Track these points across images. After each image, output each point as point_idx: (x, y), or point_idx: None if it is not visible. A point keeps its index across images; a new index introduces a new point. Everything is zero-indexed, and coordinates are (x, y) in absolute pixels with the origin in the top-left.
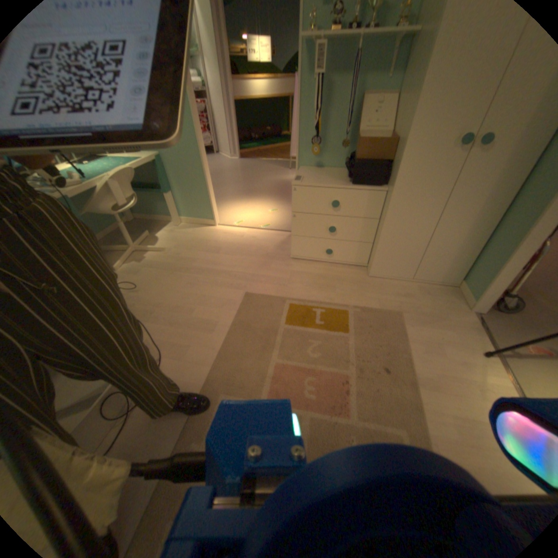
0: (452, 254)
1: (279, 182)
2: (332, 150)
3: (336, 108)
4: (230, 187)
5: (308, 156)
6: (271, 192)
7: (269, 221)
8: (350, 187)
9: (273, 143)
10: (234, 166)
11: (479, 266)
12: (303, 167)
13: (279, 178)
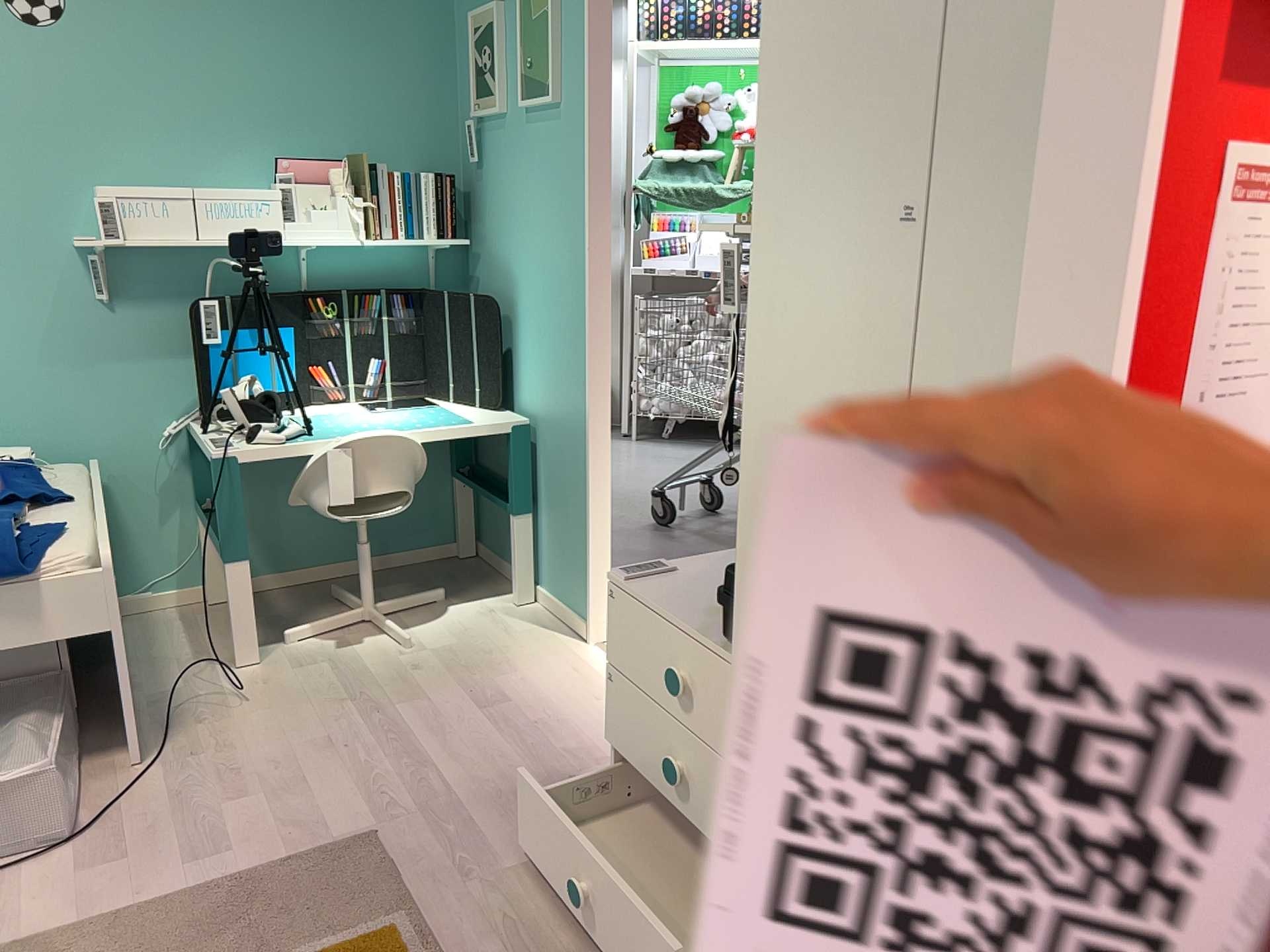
0: None
1: None
2: None
3: None
4: None
5: None
6: None
7: None
8: (712, 643)
9: None
10: None
11: None
12: None
13: None
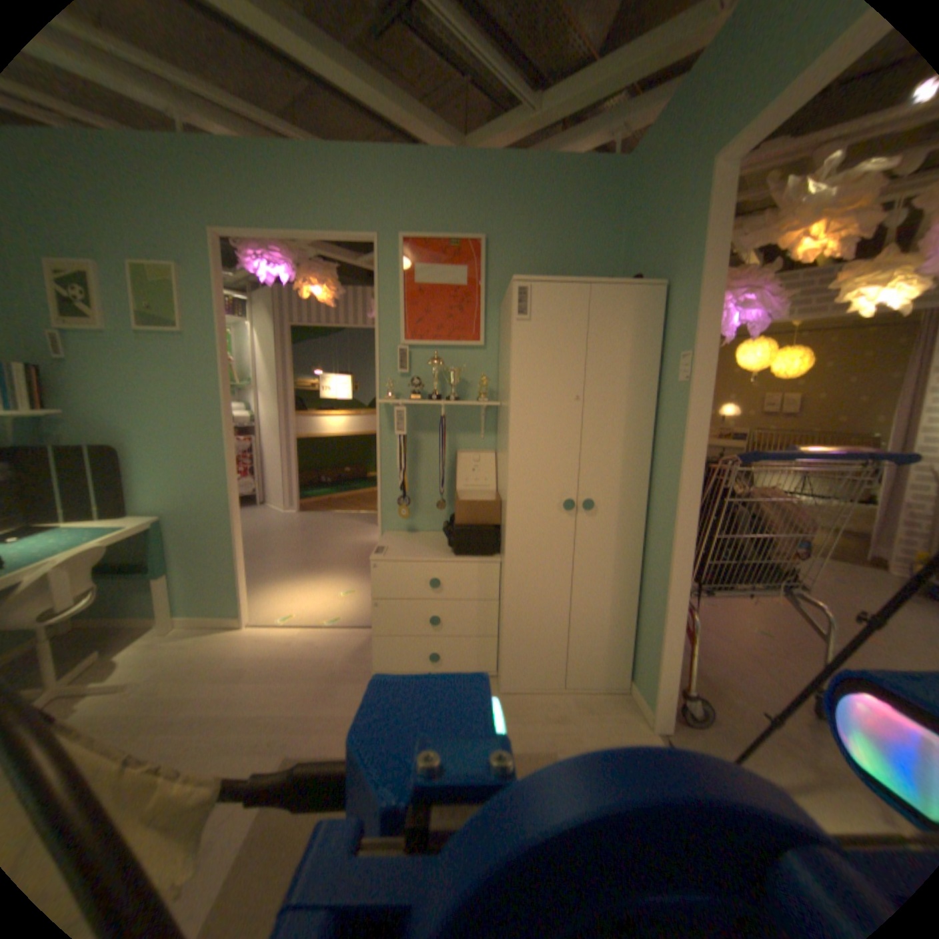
0: (603, 643)
1: (360, 548)
2: (426, 511)
3: (426, 466)
4: (278, 559)
5: (395, 520)
6: (346, 563)
7: (339, 614)
8: (451, 560)
9: (353, 490)
10: (289, 525)
11: (641, 657)
12: (389, 533)
13: (361, 541)
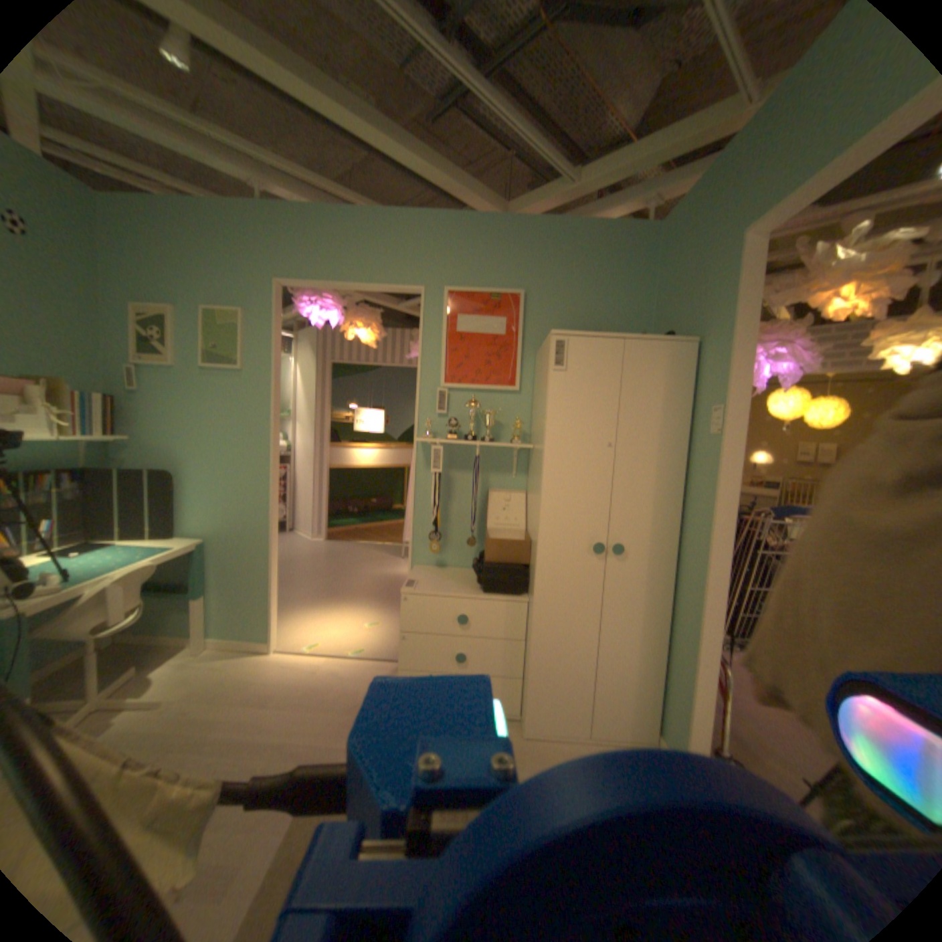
0: (631, 693)
1: (385, 580)
2: (455, 547)
3: (458, 503)
4: (305, 587)
5: (425, 554)
6: (371, 595)
7: (363, 646)
8: (480, 597)
9: (379, 521)
10: (316, 553)
11: (670, 711)
12: (418, 567)
13: (385, 573)
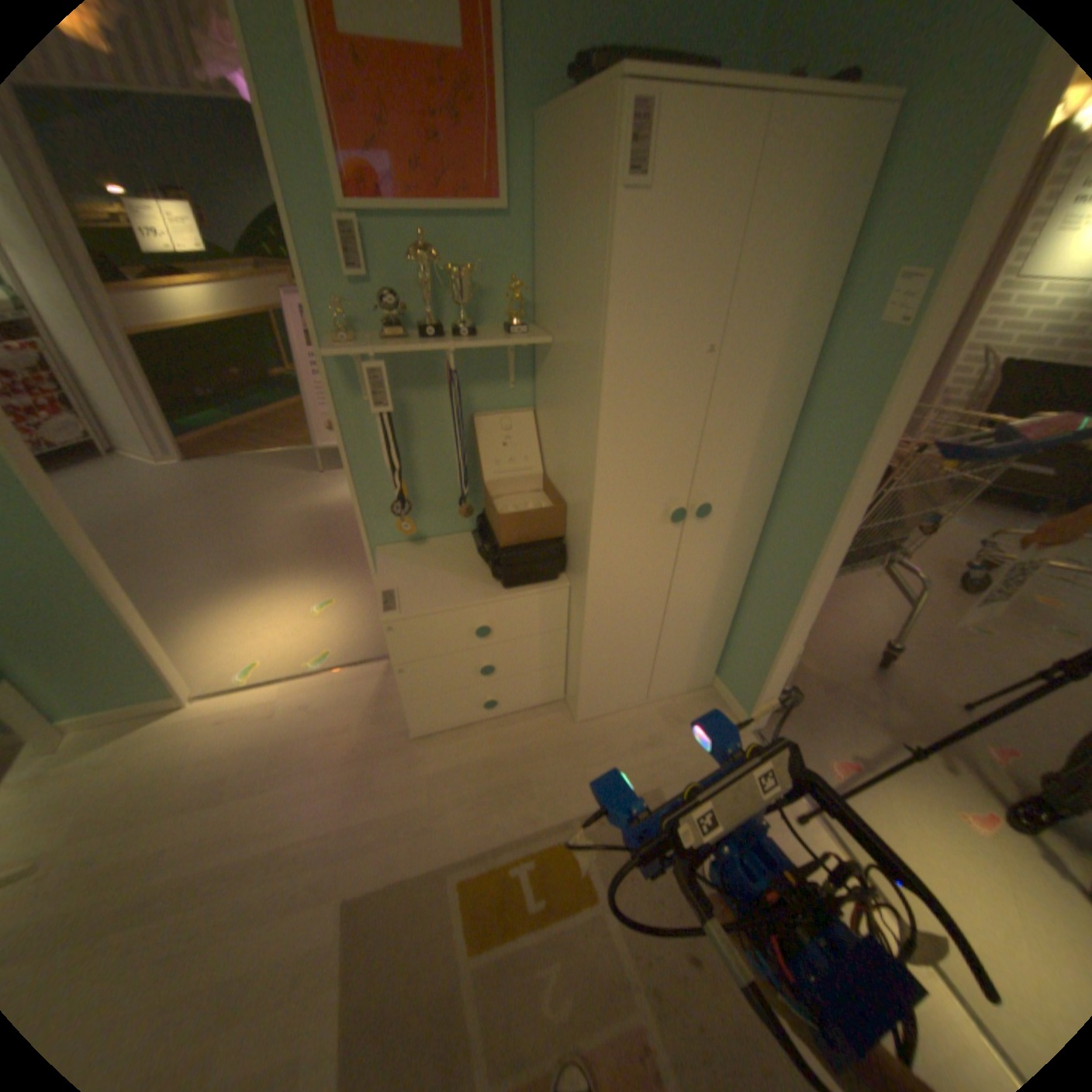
0: (693, 650)
1: (310, 518)
2: (435, 509)
3: (426, 443)
4: (187, 561)
5: (389, 528)
6: (300, 551)
7: (324, 644)
8: (503, 597)
9: (257, 406)
10: (175, 489)
11: (731, 655)
12: (384, 550)
13: (306, 504)
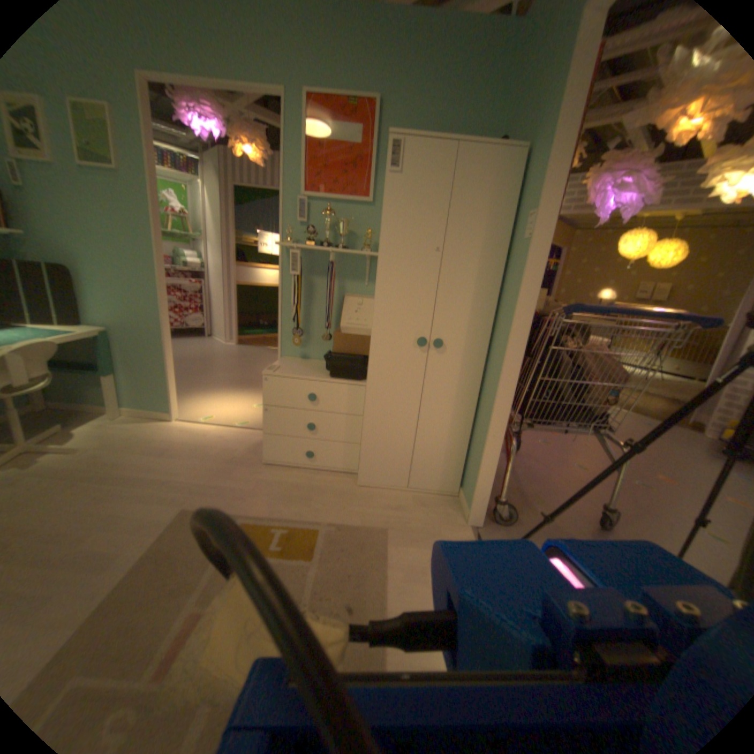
0: (440, 456)
1: None
2: (317, 343)
3: (319, 306)
4: (212, 377)
5: (292, 348)
6: None
7: (249, 419)
8: (327, 380)
9: None
10: (227, 353)
11: (468, 470)
12: (286, 358)
13: None
